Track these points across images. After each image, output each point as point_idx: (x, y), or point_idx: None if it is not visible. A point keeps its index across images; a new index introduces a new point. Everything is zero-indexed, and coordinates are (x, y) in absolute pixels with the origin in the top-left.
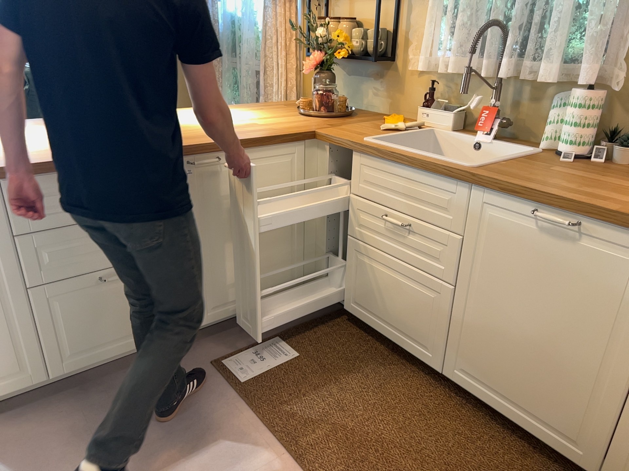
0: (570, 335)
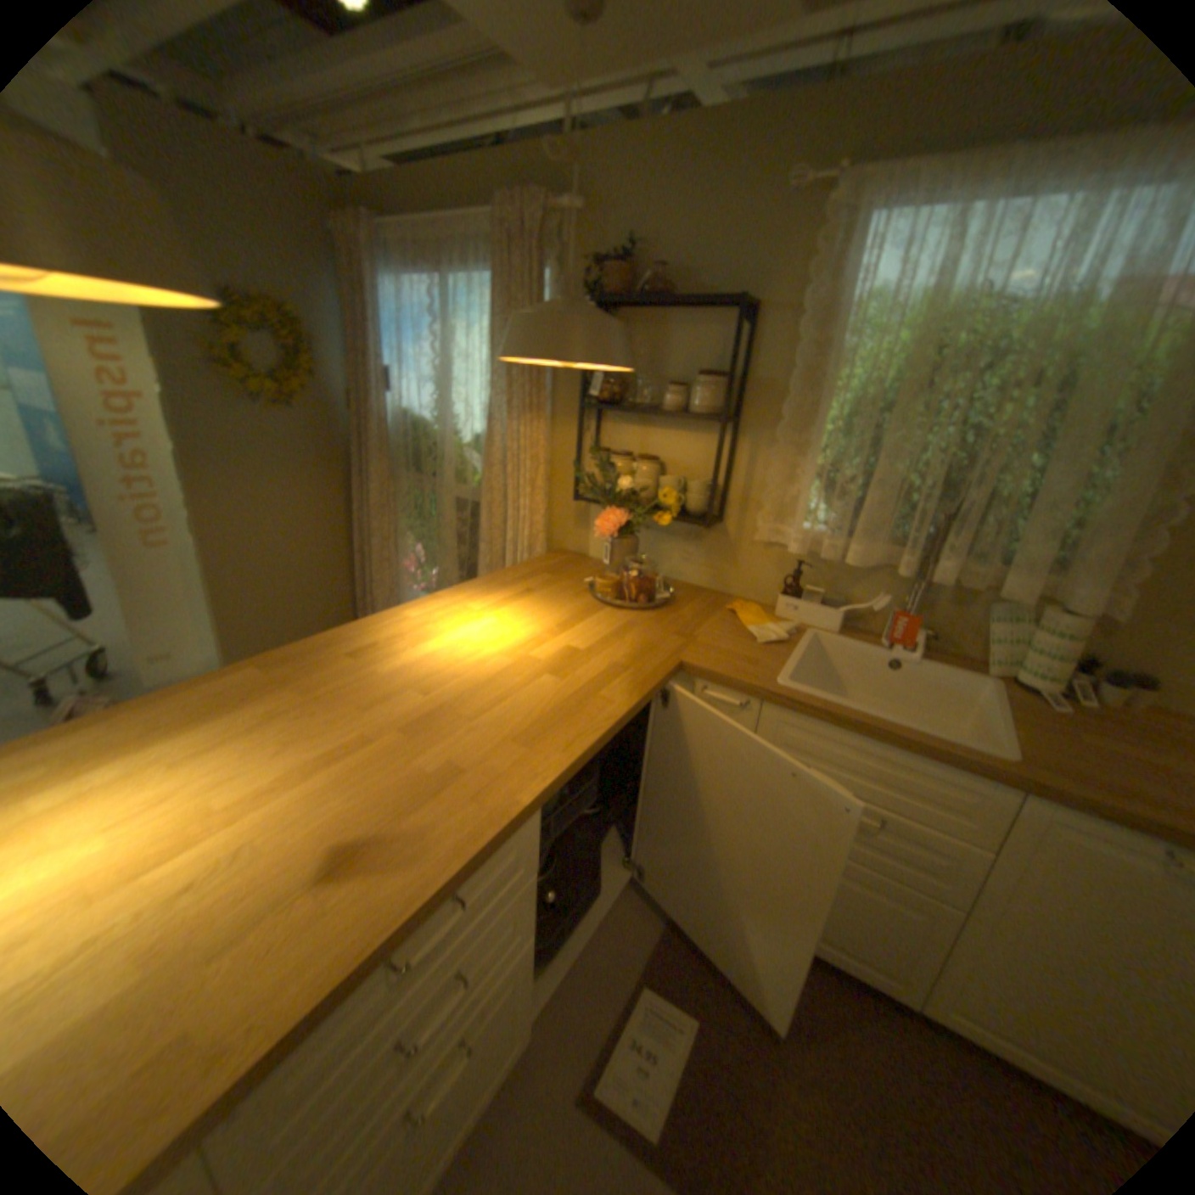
0: None
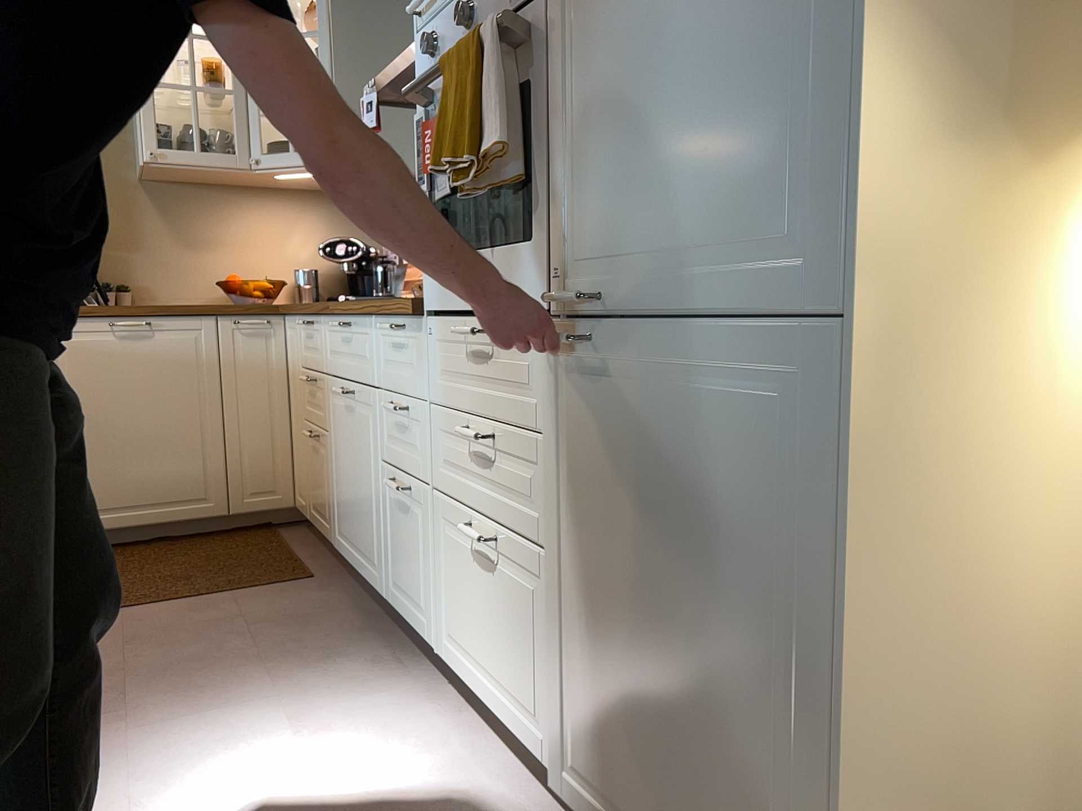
0: (171, 412)
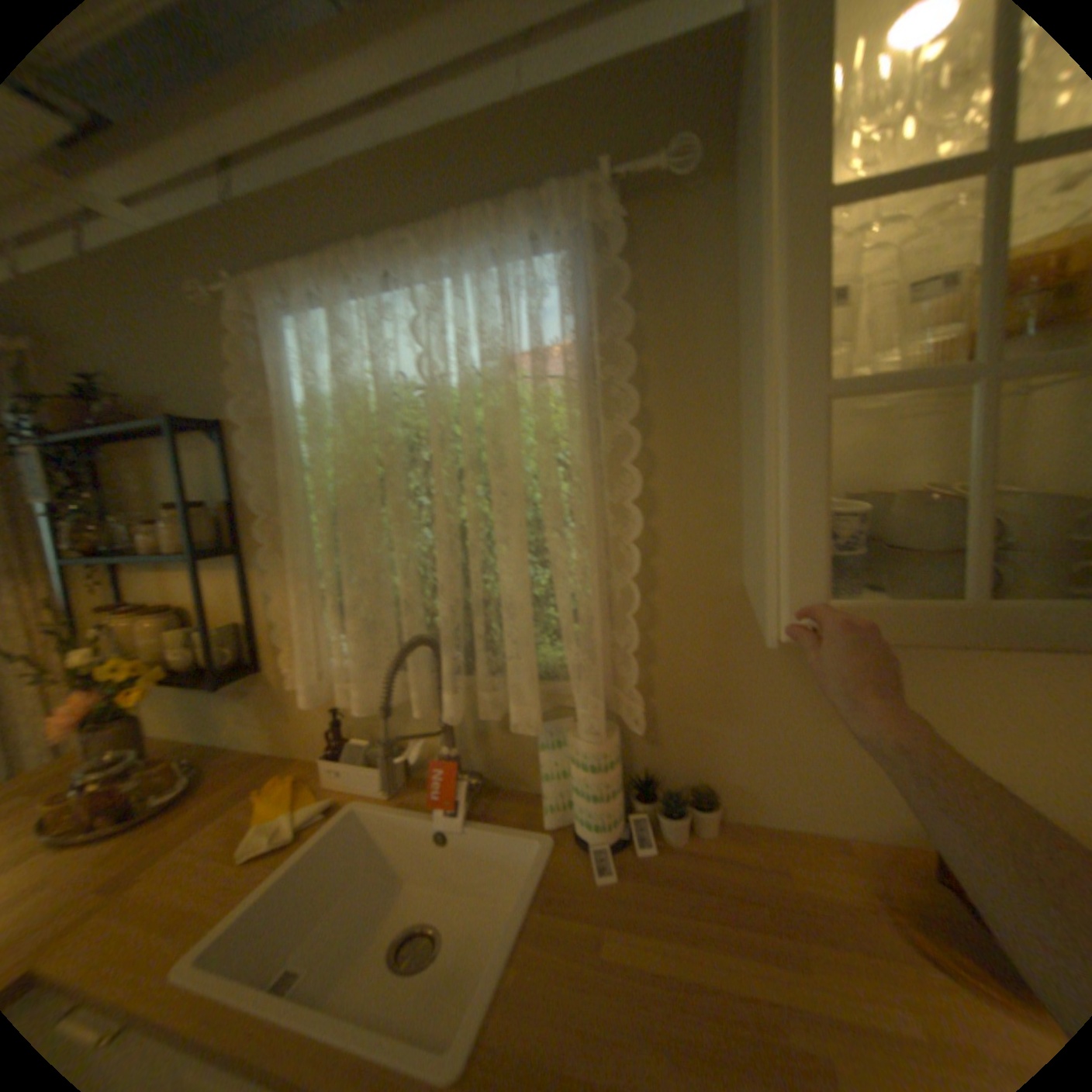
0: None
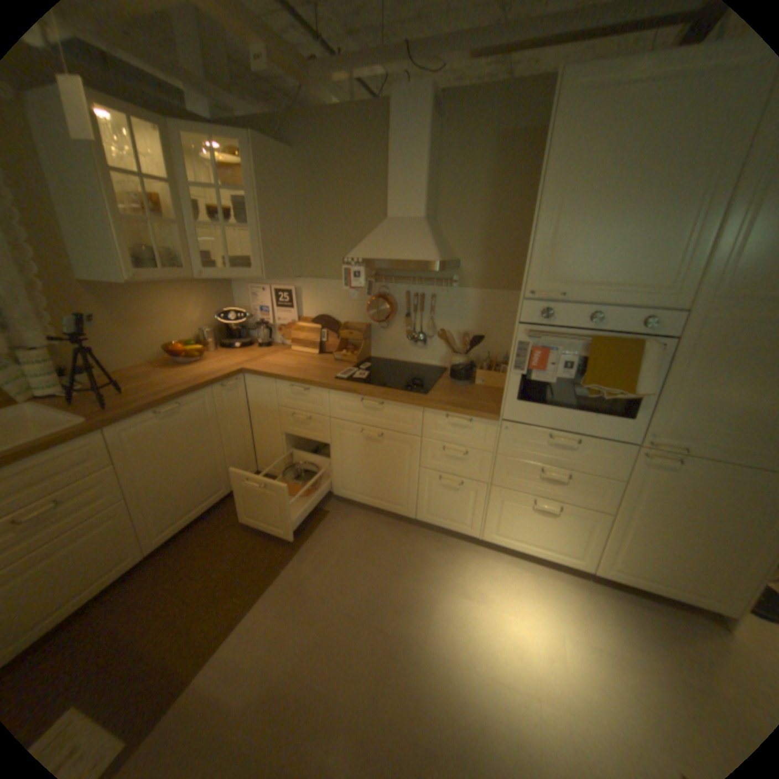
0: (197, 452)
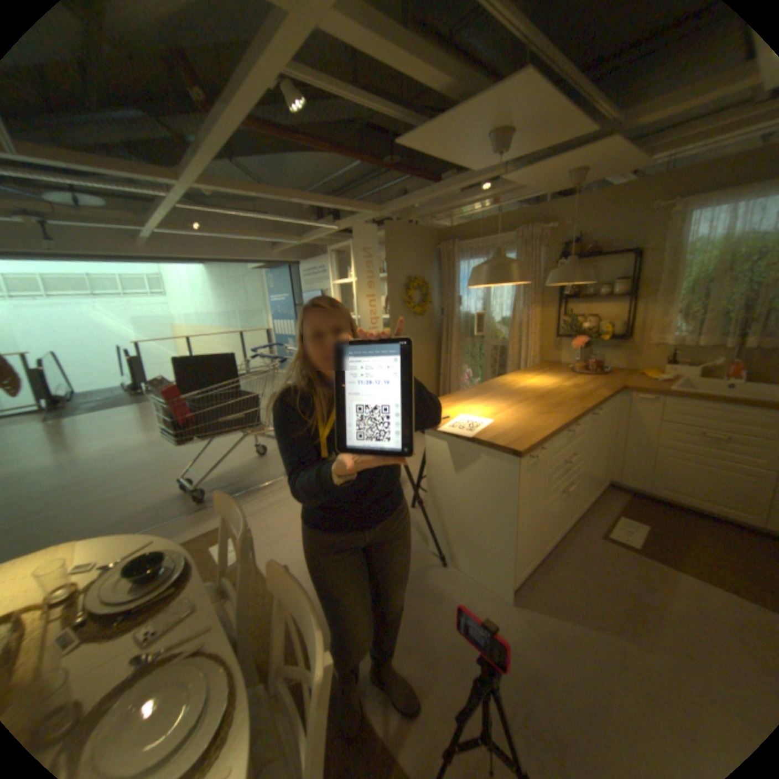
0: None
